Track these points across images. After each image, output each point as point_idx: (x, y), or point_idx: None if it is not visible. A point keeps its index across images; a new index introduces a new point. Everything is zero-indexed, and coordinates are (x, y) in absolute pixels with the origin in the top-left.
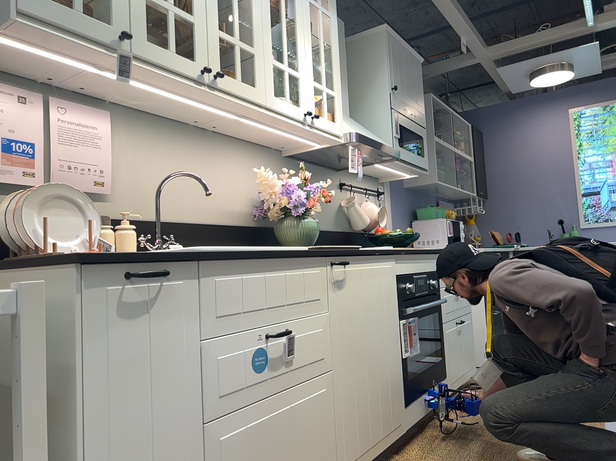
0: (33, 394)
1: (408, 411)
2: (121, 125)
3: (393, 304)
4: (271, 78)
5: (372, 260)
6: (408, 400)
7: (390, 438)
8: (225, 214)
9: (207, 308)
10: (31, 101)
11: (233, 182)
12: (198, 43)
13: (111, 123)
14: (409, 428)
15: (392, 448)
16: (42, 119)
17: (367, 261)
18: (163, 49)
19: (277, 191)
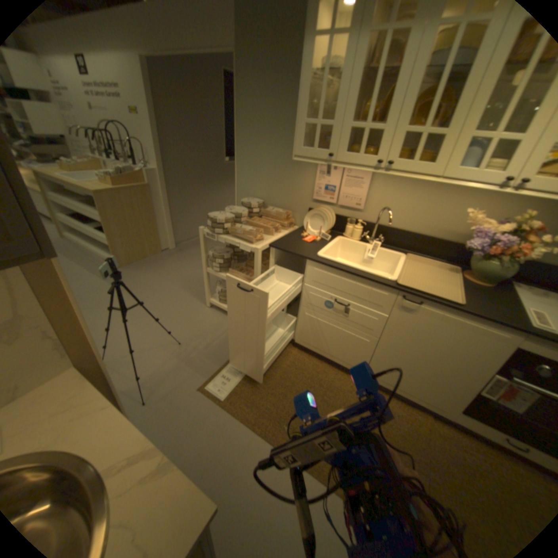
0: (259, 271)
1: (468, 420)
2: (380, 175)
3: (489, 359)
4: (463, 151)
5: (469, 318)
6: (472, 415)
7: (427, 406)
8: (444, 232)
9: (310, 277)
10: (338, 169)
11: (456, 213)
12: (383, 143)
13: (375, 174)
14: (462, 426)
15: (433, 413)
16: (341, 176)
17: (461, 315)
18: (355, 155)
19: (492, 229)
